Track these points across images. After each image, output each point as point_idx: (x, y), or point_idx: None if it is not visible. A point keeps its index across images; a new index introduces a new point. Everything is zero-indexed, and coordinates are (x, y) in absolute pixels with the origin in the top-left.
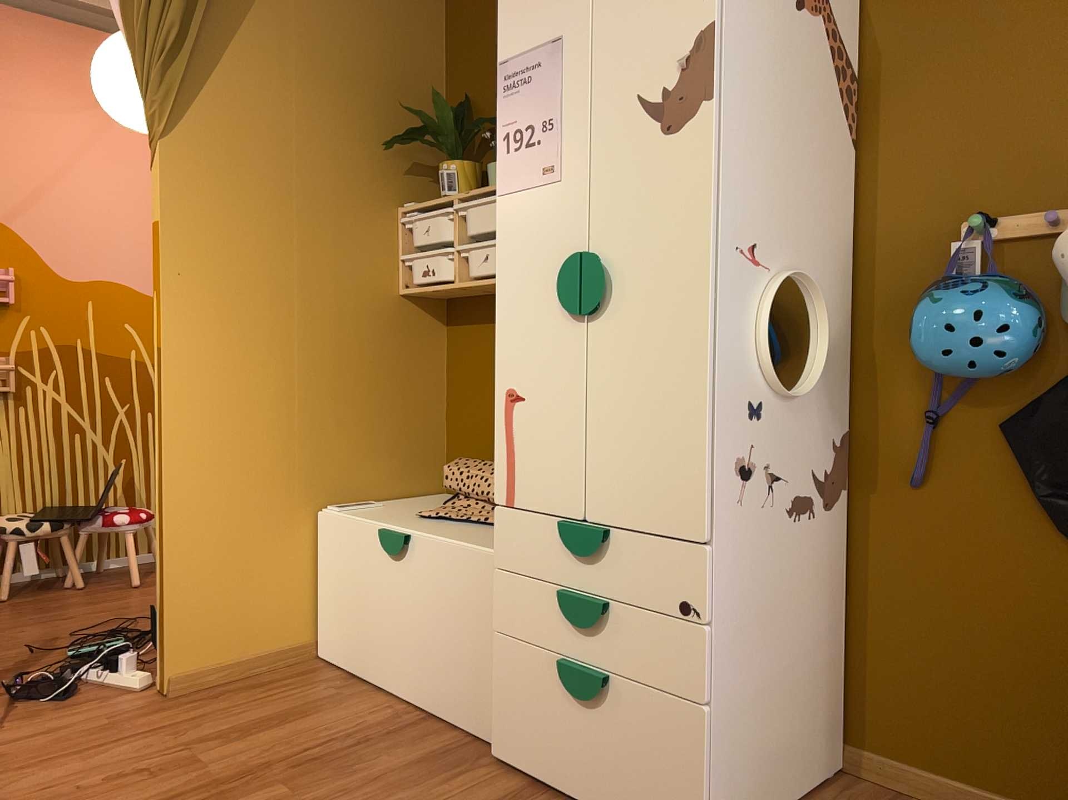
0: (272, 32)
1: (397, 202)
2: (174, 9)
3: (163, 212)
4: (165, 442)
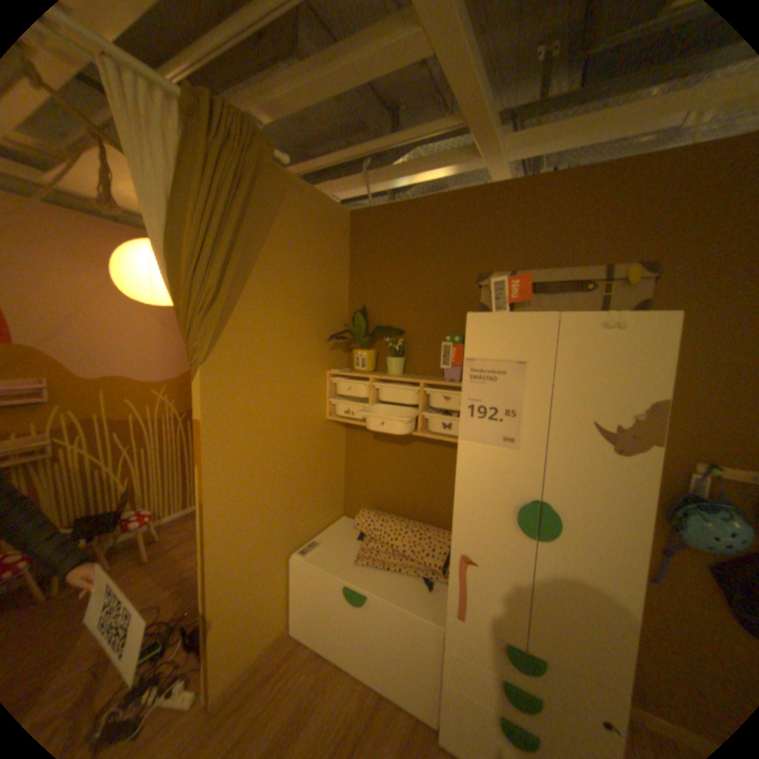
0: (264, 277)
1: (326, 367)
2: (209, 274)
3: (201, 414)
4: (205, 562)
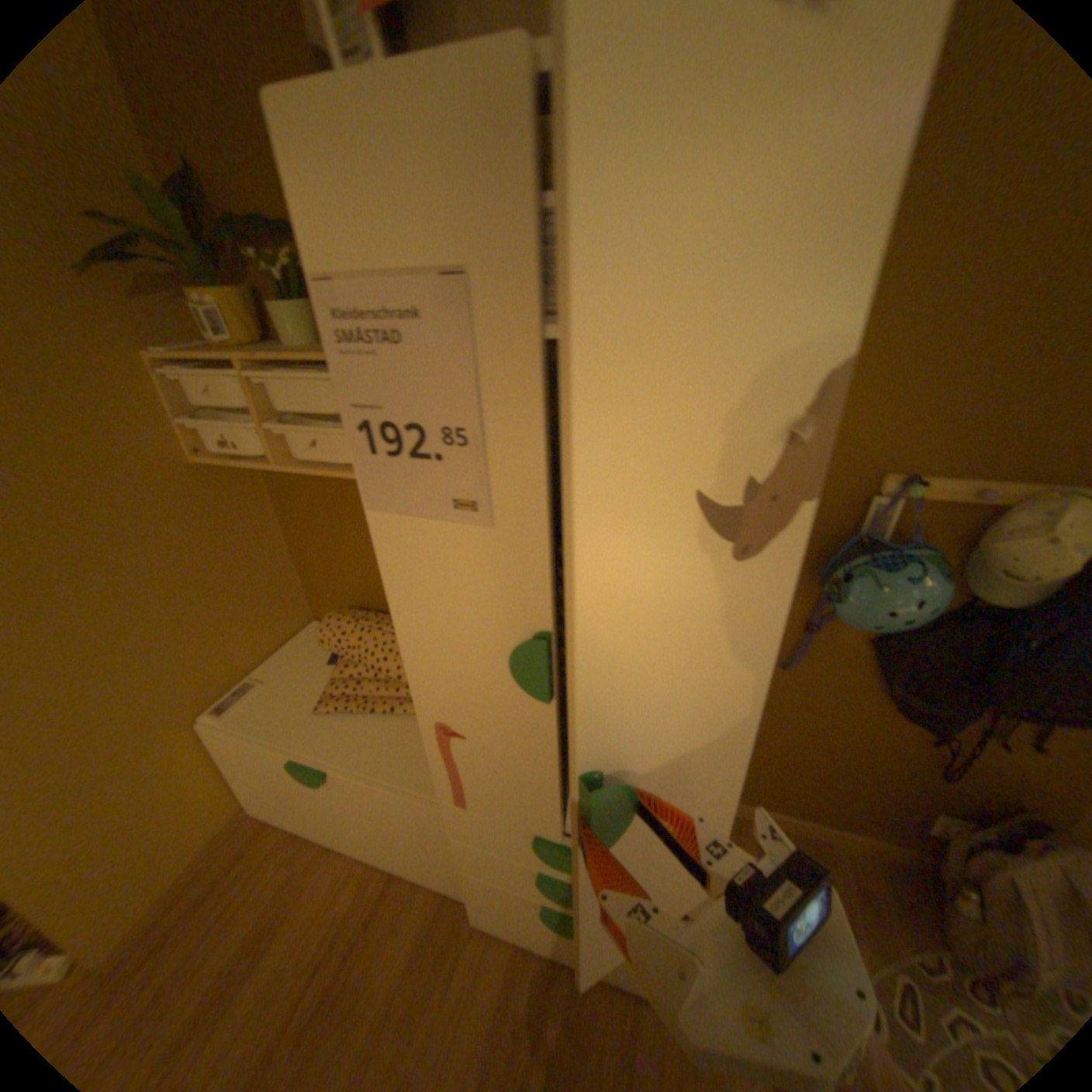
0: None
1: (132, 344)
2: None
3: None
4: None
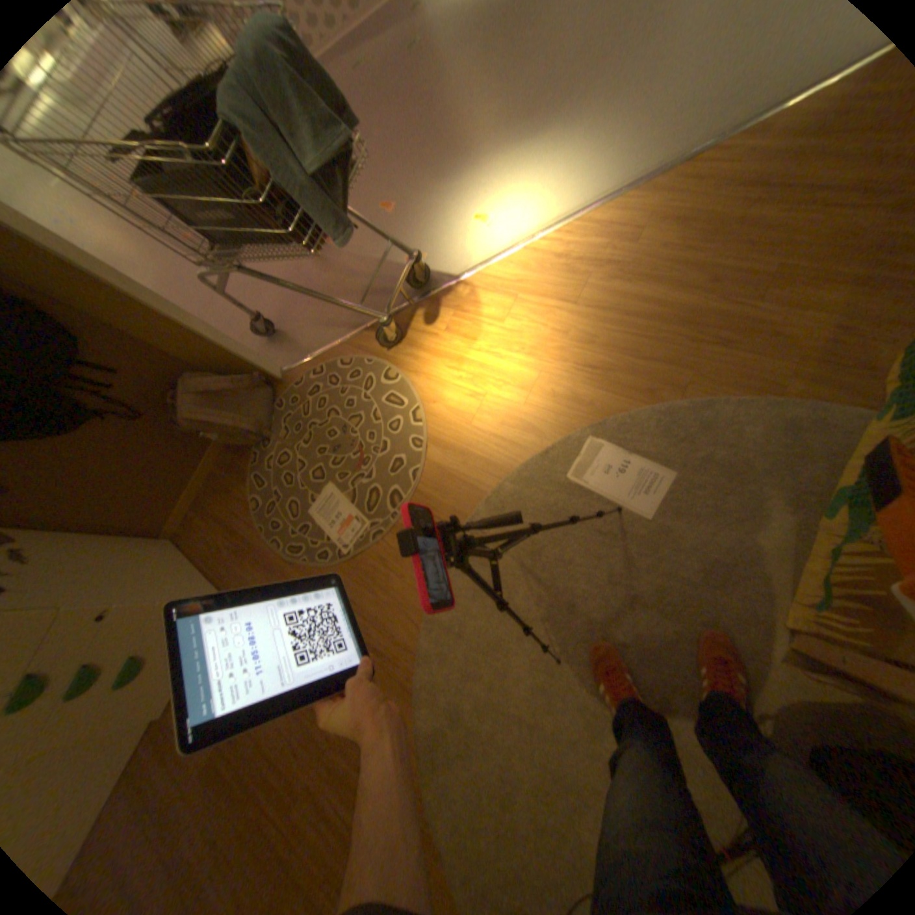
0: None
1: None
2: None
3: None
4: None
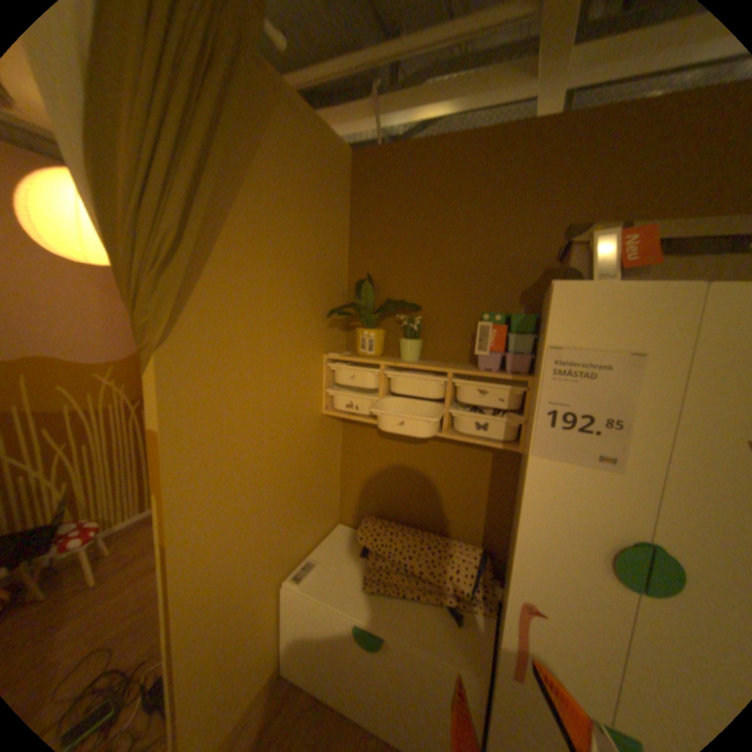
0: (248, 225)
1: (323, 350)
2: (167, 209)
3: (160, 421)
4: (172, 621)
